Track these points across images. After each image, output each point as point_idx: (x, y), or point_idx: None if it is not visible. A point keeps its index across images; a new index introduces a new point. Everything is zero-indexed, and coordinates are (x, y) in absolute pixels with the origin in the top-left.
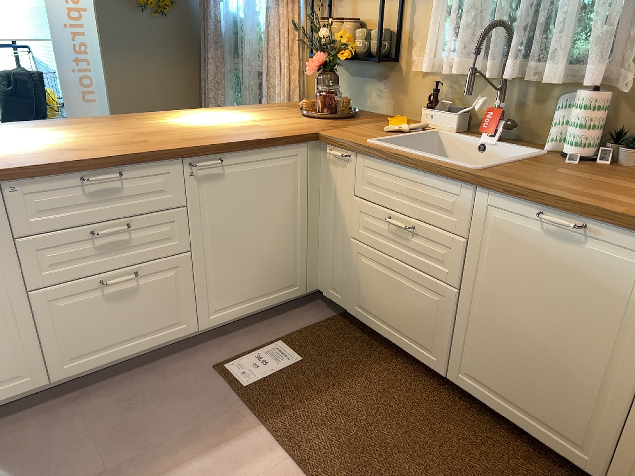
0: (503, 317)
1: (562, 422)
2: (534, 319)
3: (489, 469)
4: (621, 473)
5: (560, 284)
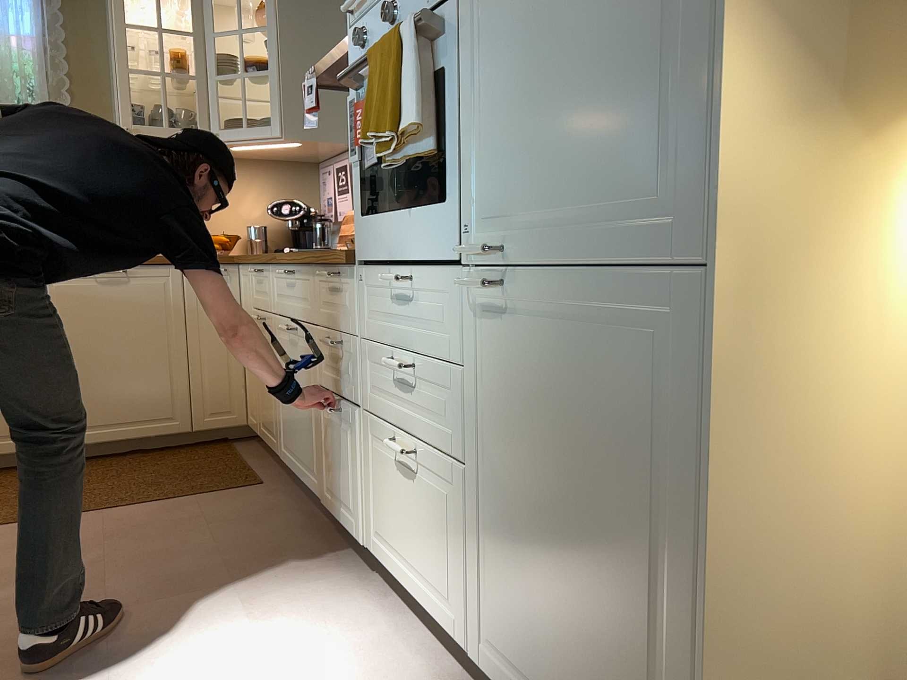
0: (87, 361)
1: (155, 409)
2: (112, 348)
3: (131, 467)
4: (198, 415)
5: (122, 314)
